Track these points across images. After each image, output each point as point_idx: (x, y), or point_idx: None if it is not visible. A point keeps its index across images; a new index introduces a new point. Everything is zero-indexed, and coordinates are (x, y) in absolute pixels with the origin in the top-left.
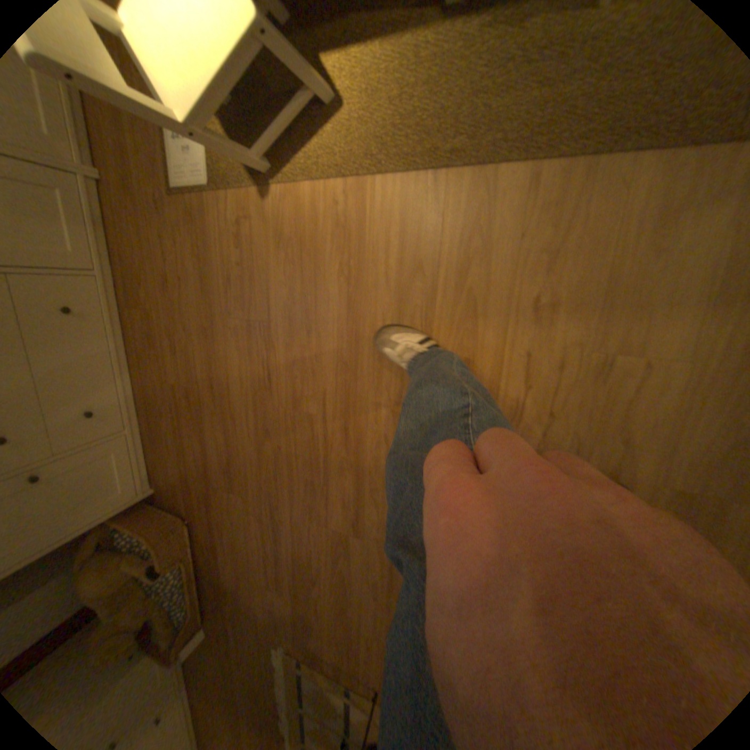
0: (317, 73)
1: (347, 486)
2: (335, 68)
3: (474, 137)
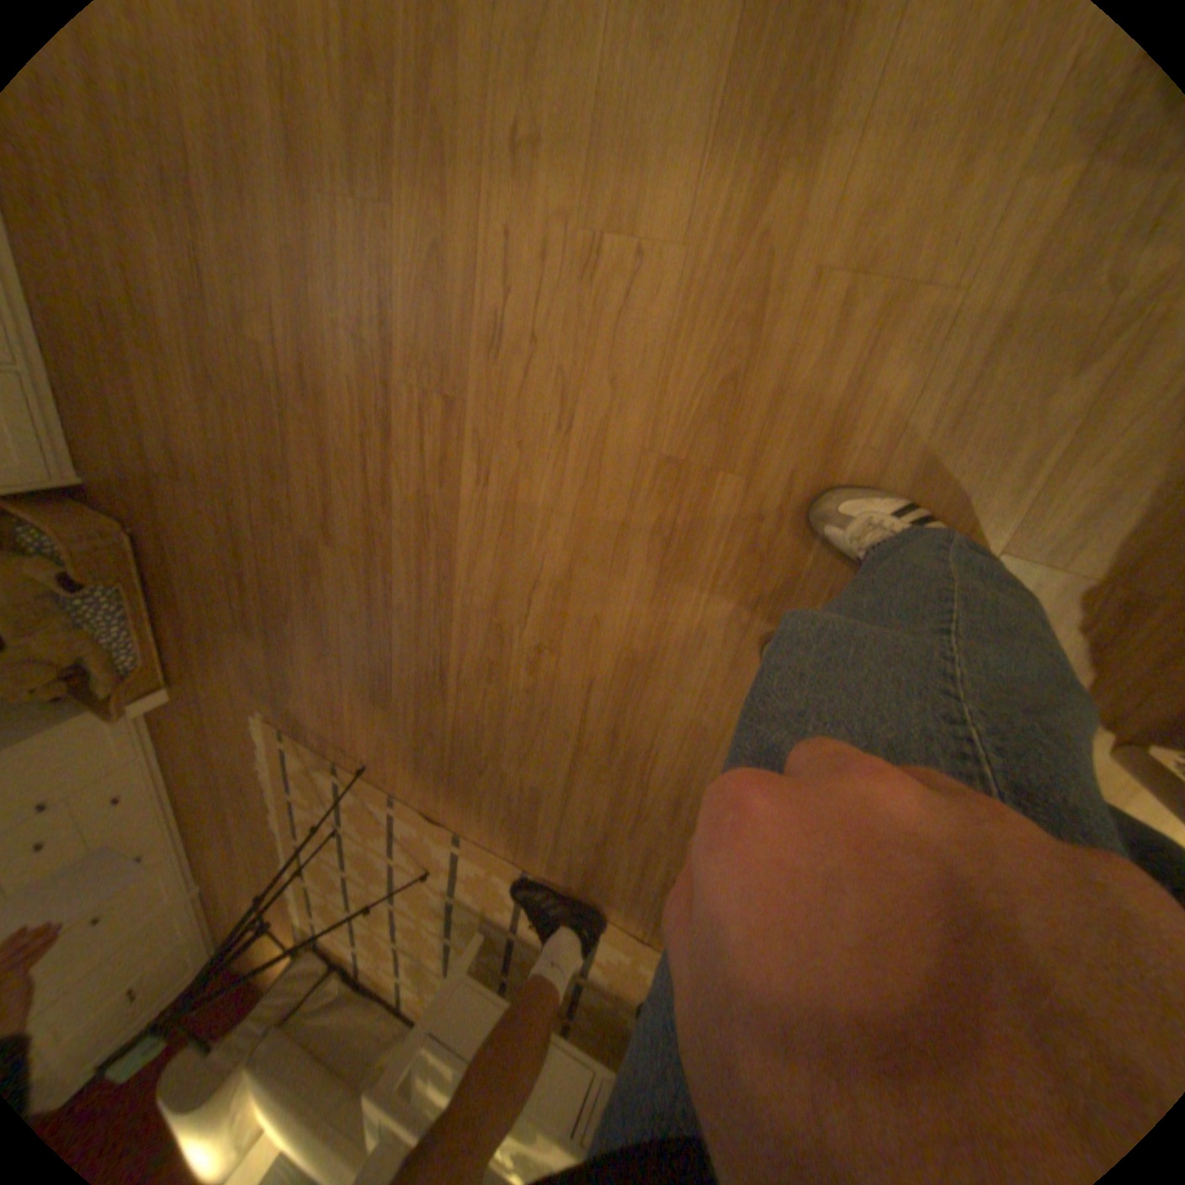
0: None
1: (308, 464)
2: None
3: None
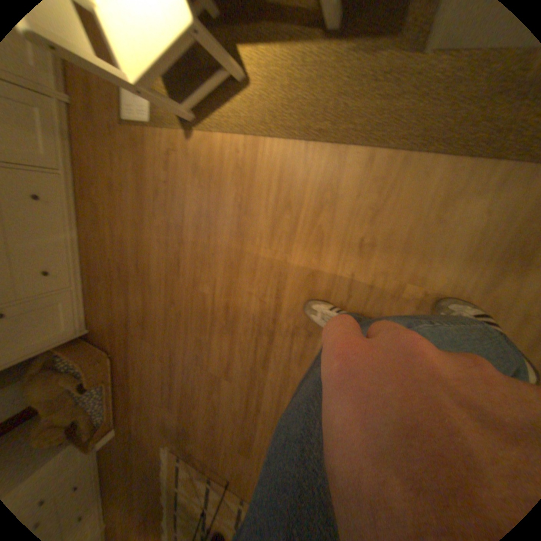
0: (233, 58)
1: (223, 345)
2: (246, 56)
3: (334, 123)
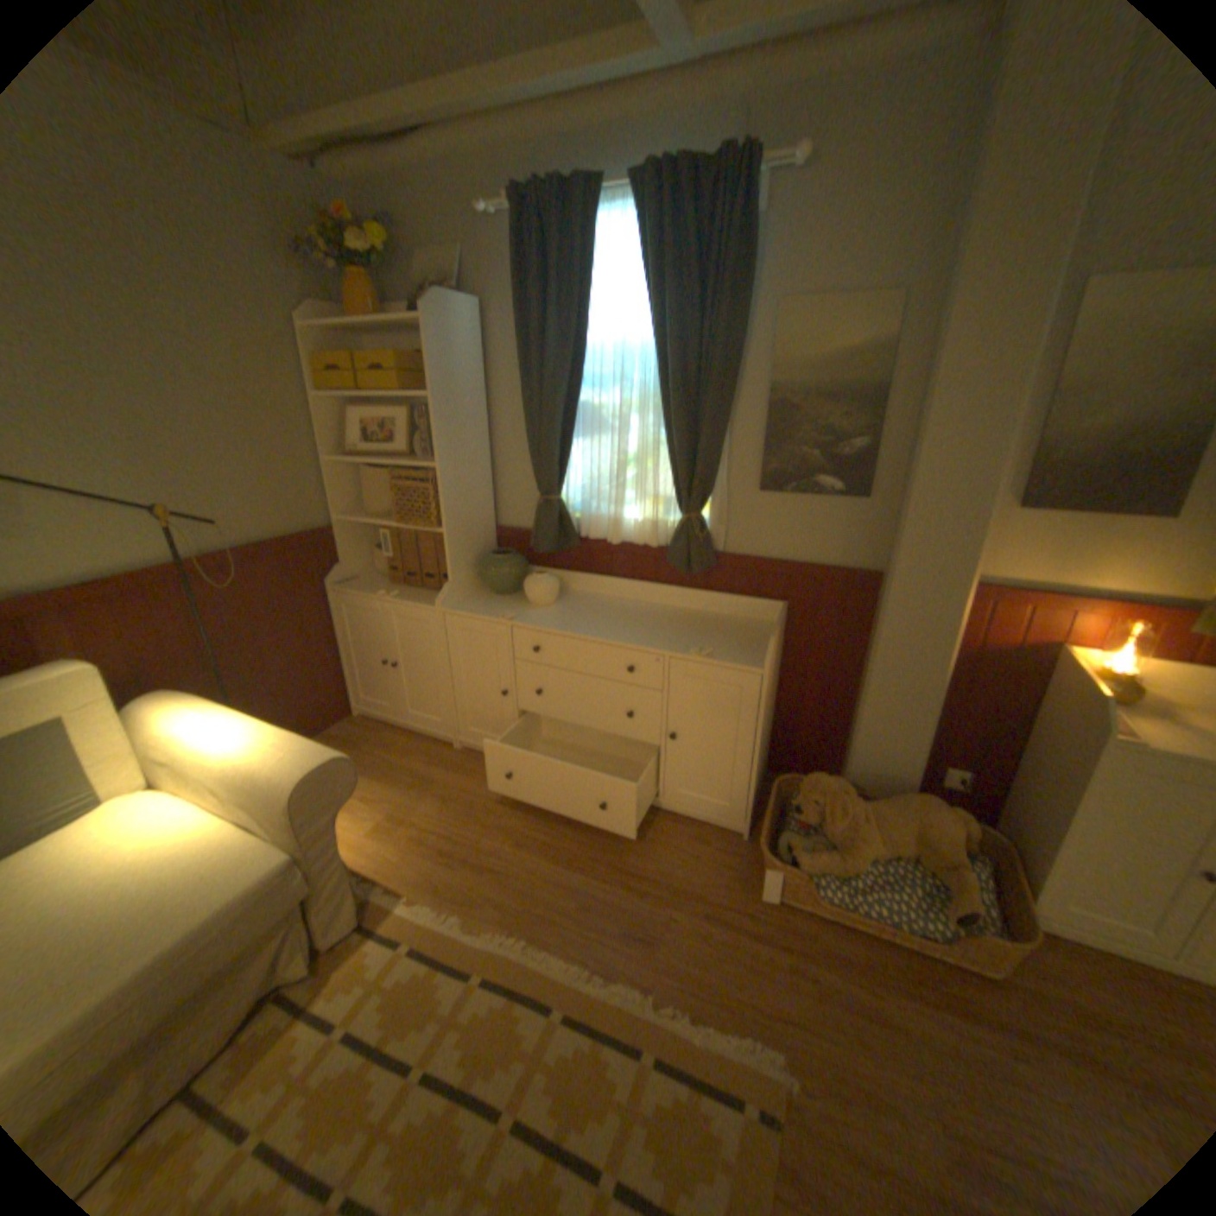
0: None
1: None
2: None
3: None
